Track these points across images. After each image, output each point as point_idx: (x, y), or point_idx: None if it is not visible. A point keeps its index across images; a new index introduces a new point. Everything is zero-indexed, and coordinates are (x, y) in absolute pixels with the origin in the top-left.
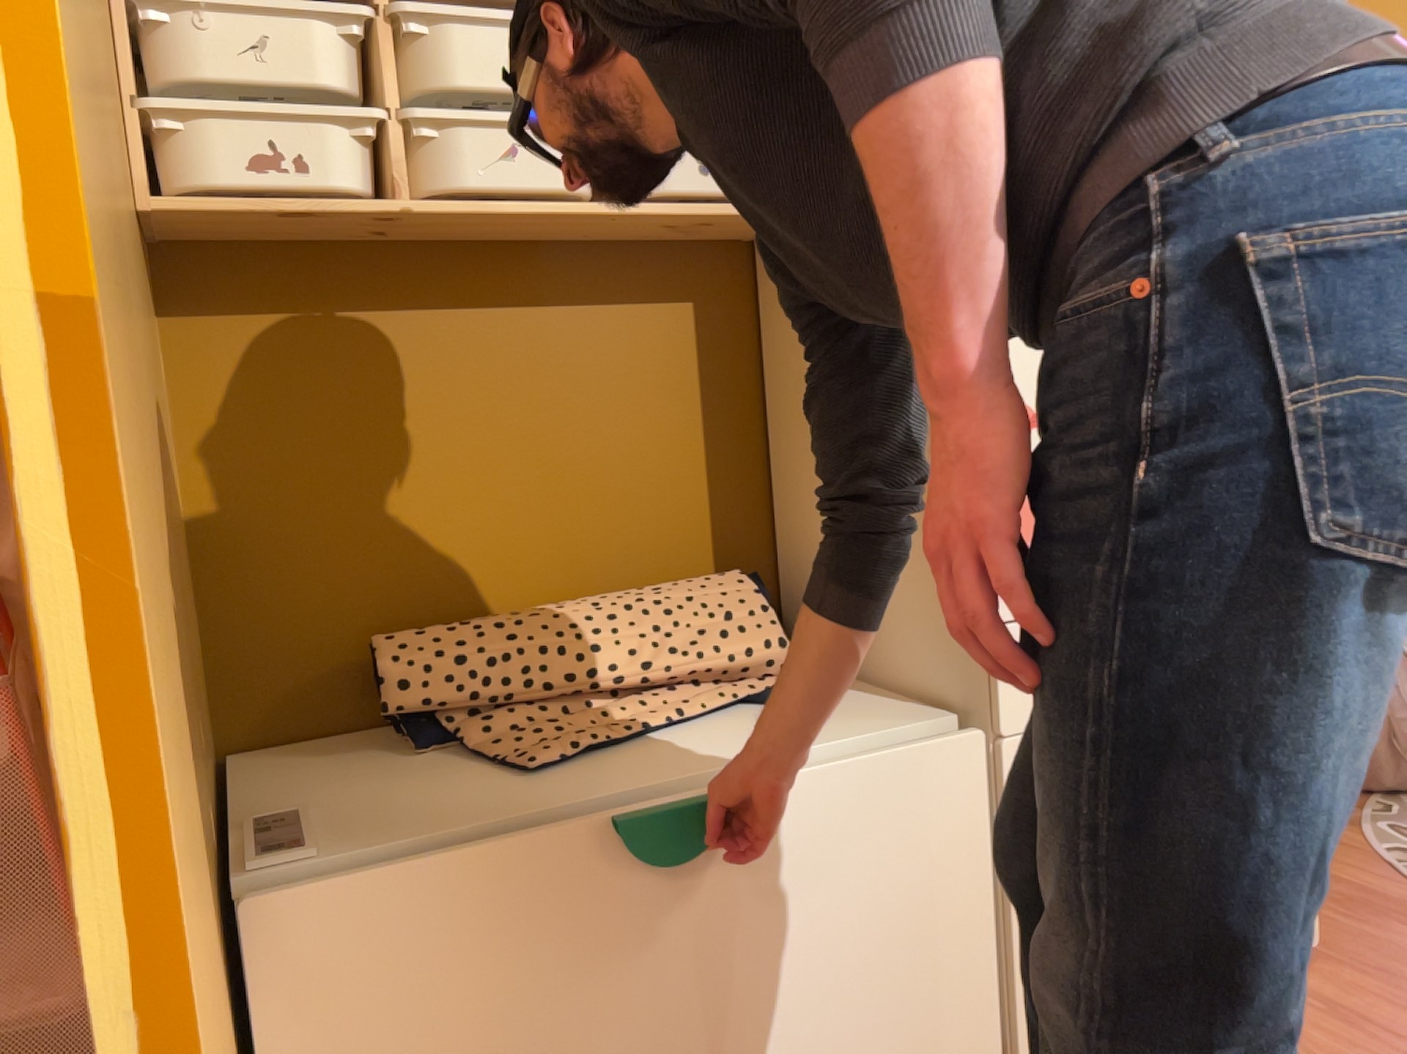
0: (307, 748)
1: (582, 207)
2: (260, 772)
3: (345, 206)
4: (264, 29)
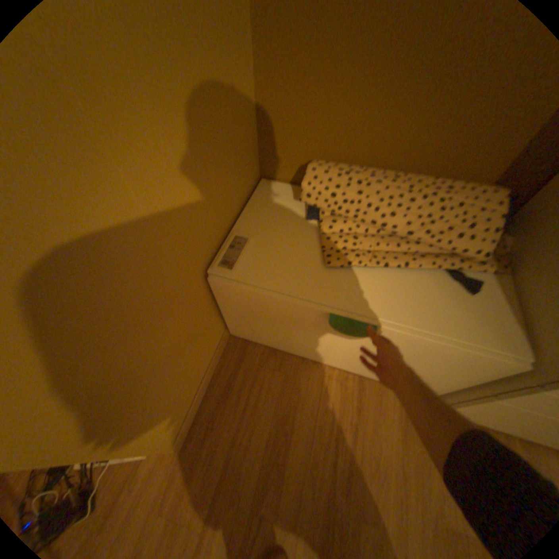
0: (281, 189)
1: None
2: (260, 197)
3: None
4: None
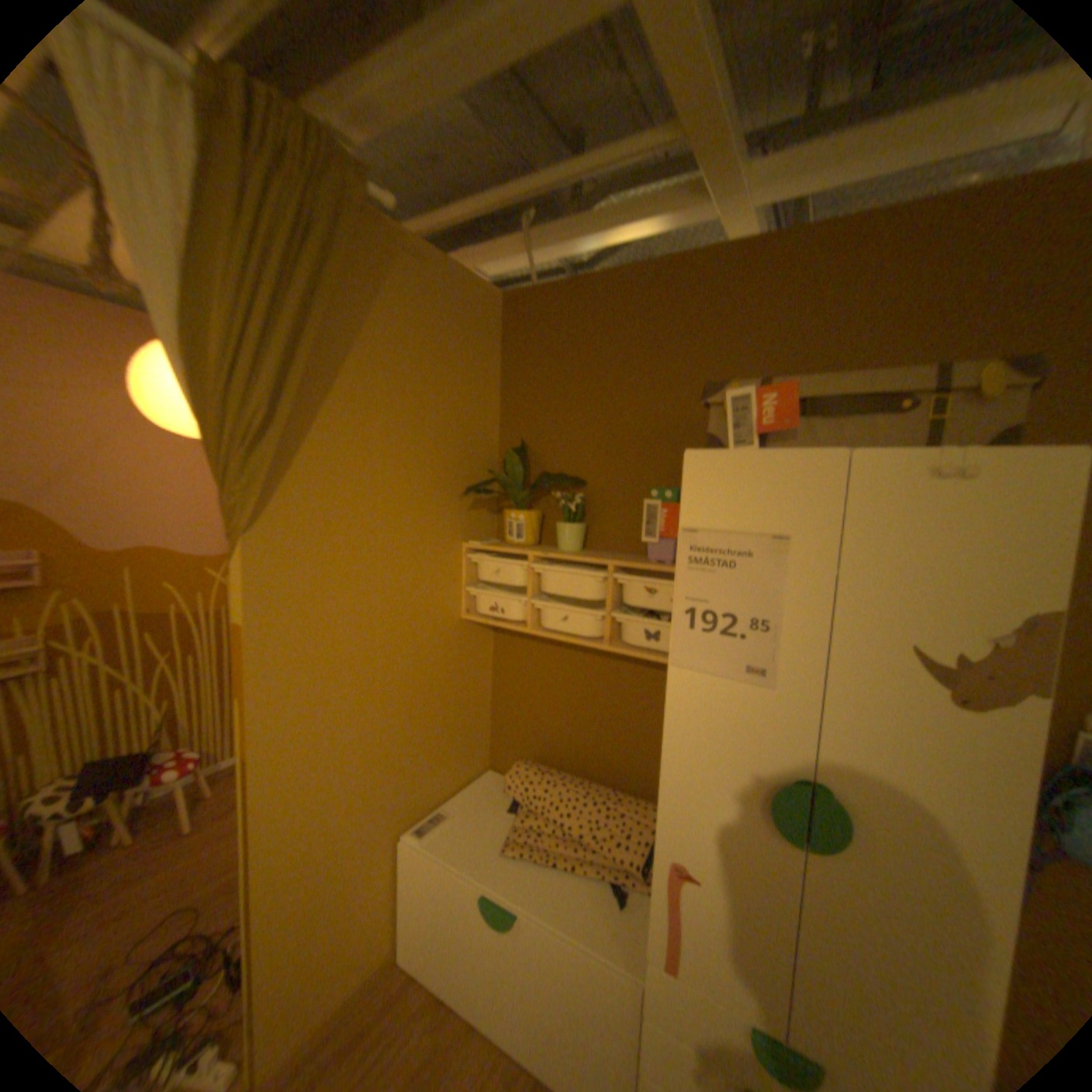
0: (502, 783)
1: (588, 644)
2: (479, 786)
3: (510, 627)
4: (496, 568)
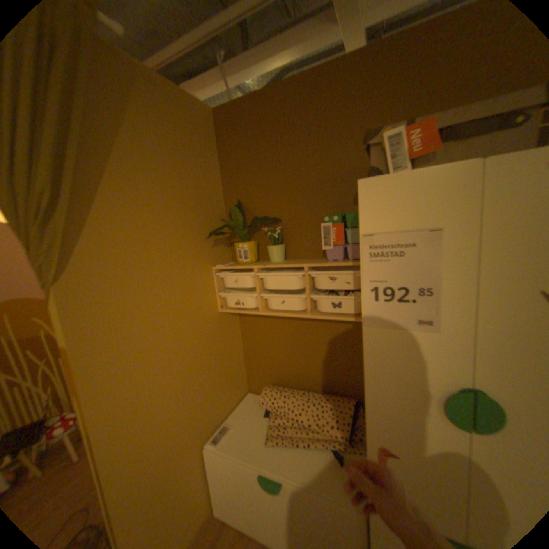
0: (257, 399)
1: (298, 315)
2: (244, 403)
3: (249, 312)
4: (235, 278)
